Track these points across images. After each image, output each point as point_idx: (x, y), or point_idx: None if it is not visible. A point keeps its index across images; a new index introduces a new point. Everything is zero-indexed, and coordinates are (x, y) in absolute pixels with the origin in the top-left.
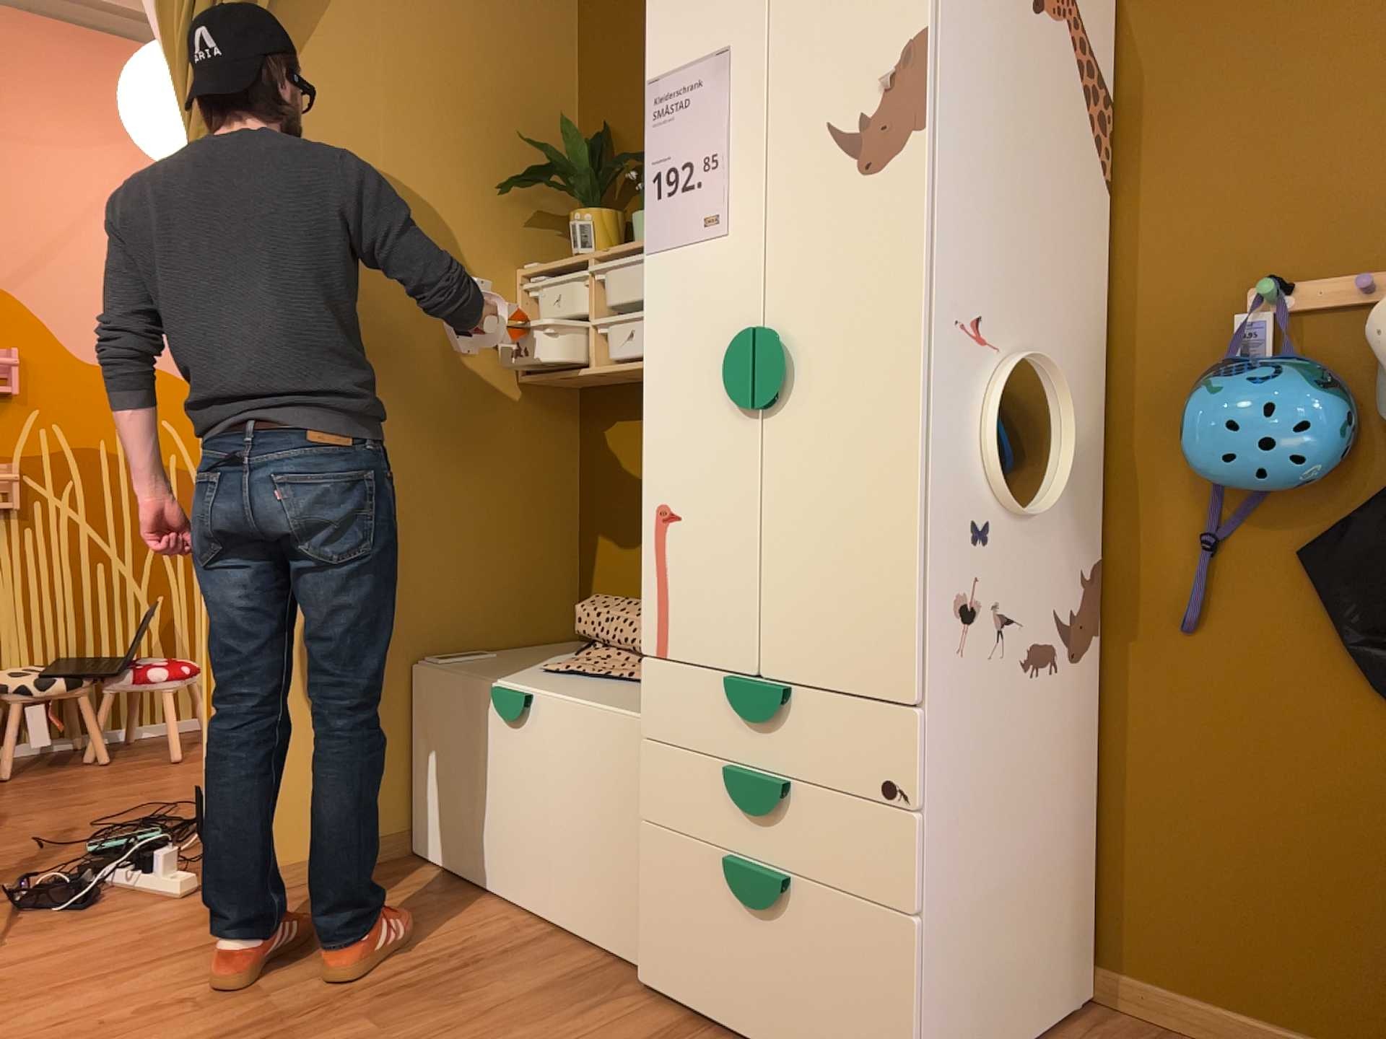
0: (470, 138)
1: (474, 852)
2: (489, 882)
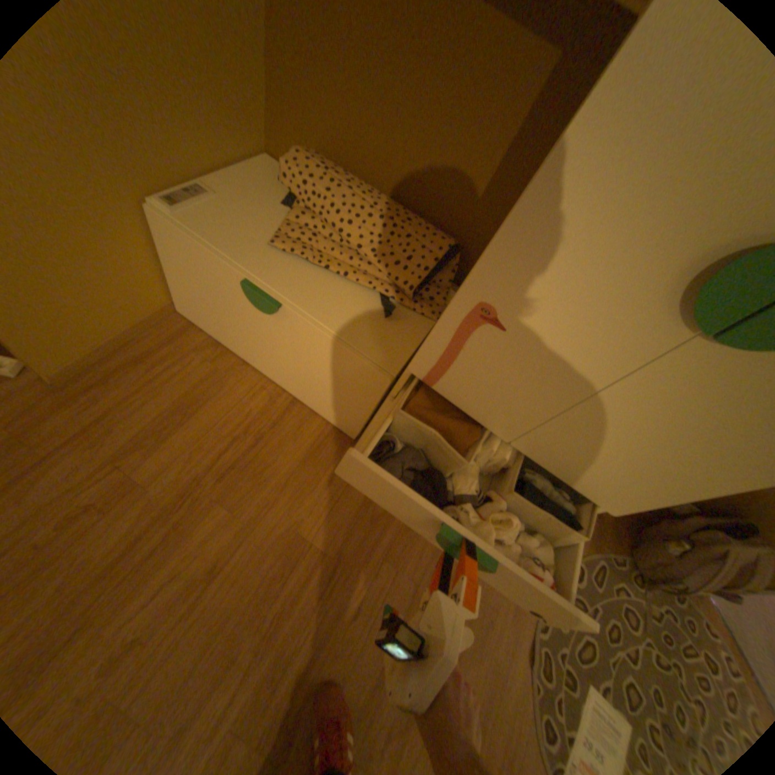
0: None
1: (231, 341)
2: (245, 358)
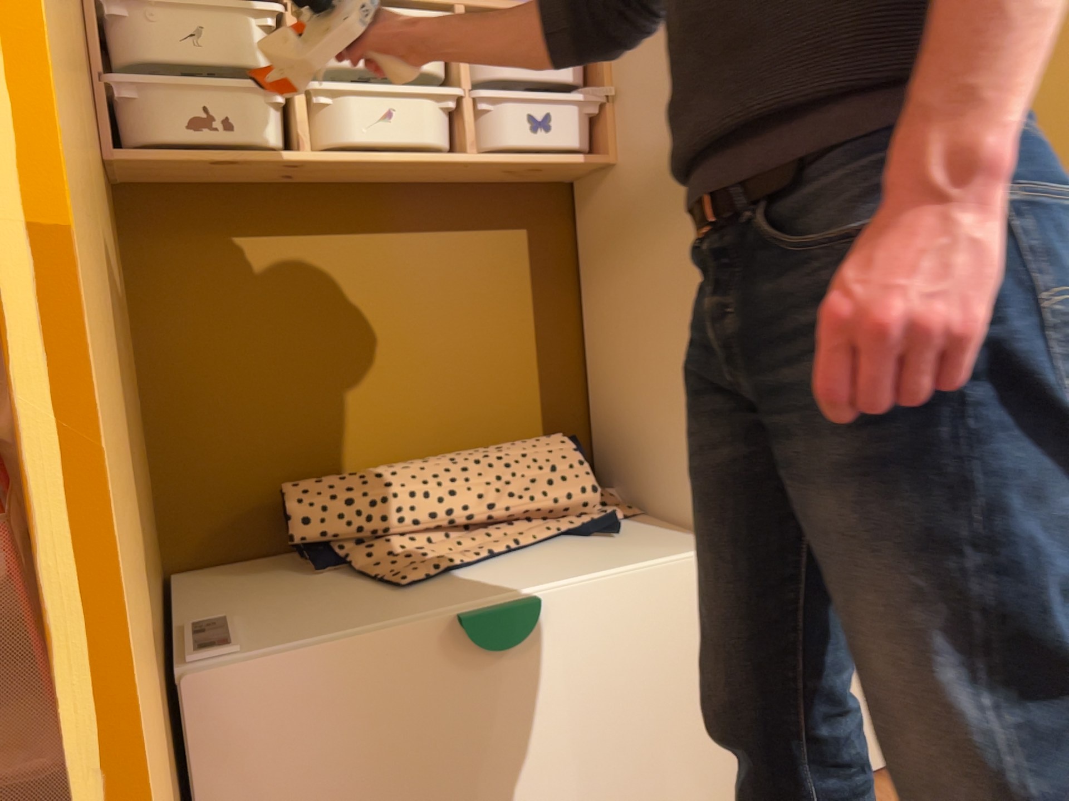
0: None
1: None
2: None
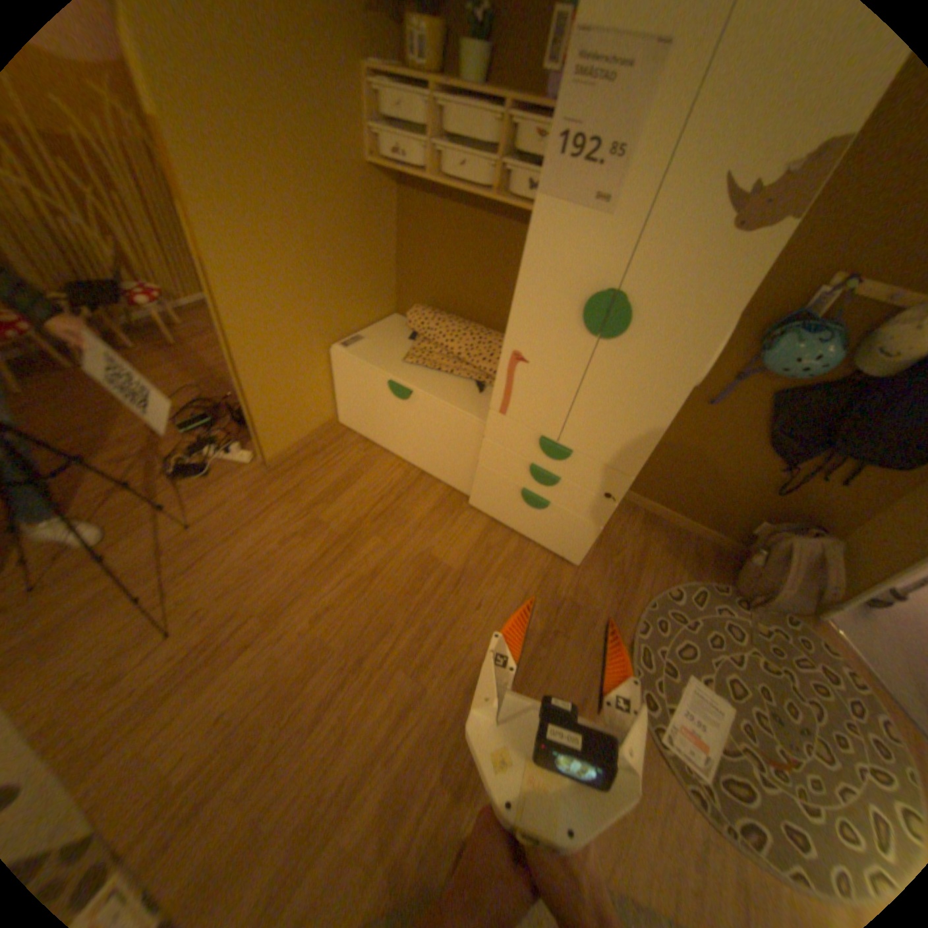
0: None
1: (376, 435)
2: (386, 447)
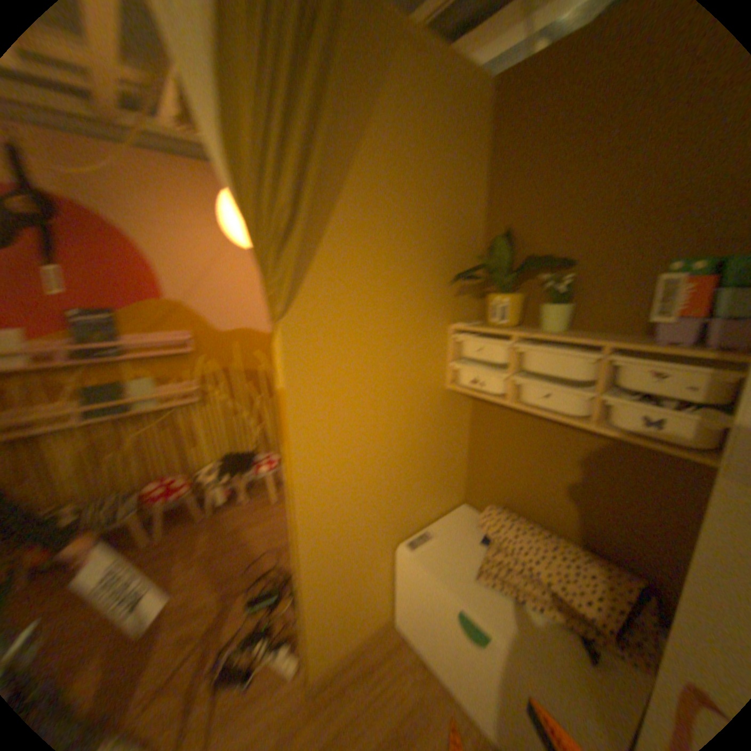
0: (428, 246)
1: (438, 666)
2: (450, 688)
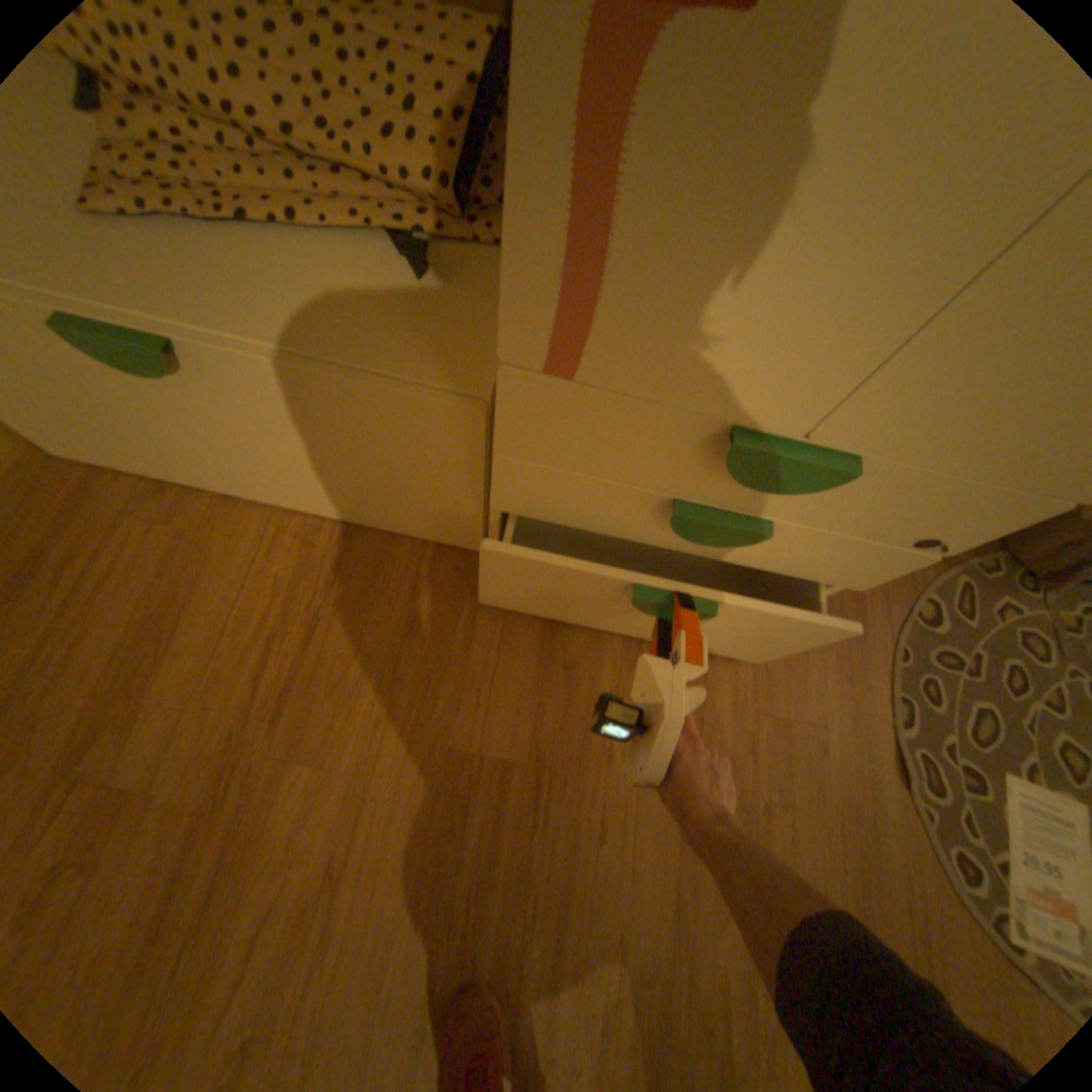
0: None
1: (173, 469)
2: (220, 488)
